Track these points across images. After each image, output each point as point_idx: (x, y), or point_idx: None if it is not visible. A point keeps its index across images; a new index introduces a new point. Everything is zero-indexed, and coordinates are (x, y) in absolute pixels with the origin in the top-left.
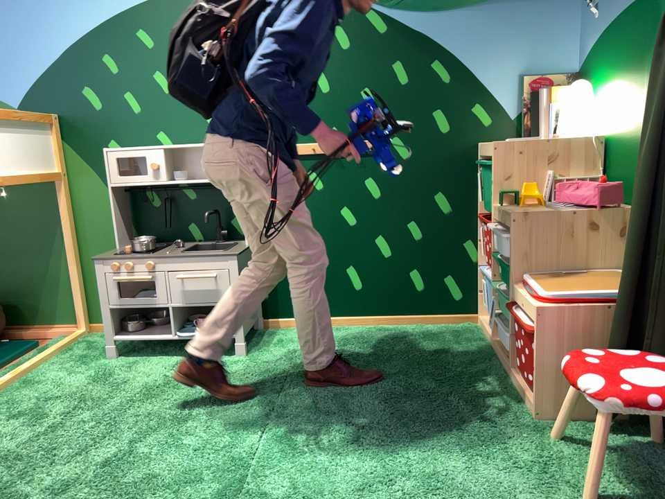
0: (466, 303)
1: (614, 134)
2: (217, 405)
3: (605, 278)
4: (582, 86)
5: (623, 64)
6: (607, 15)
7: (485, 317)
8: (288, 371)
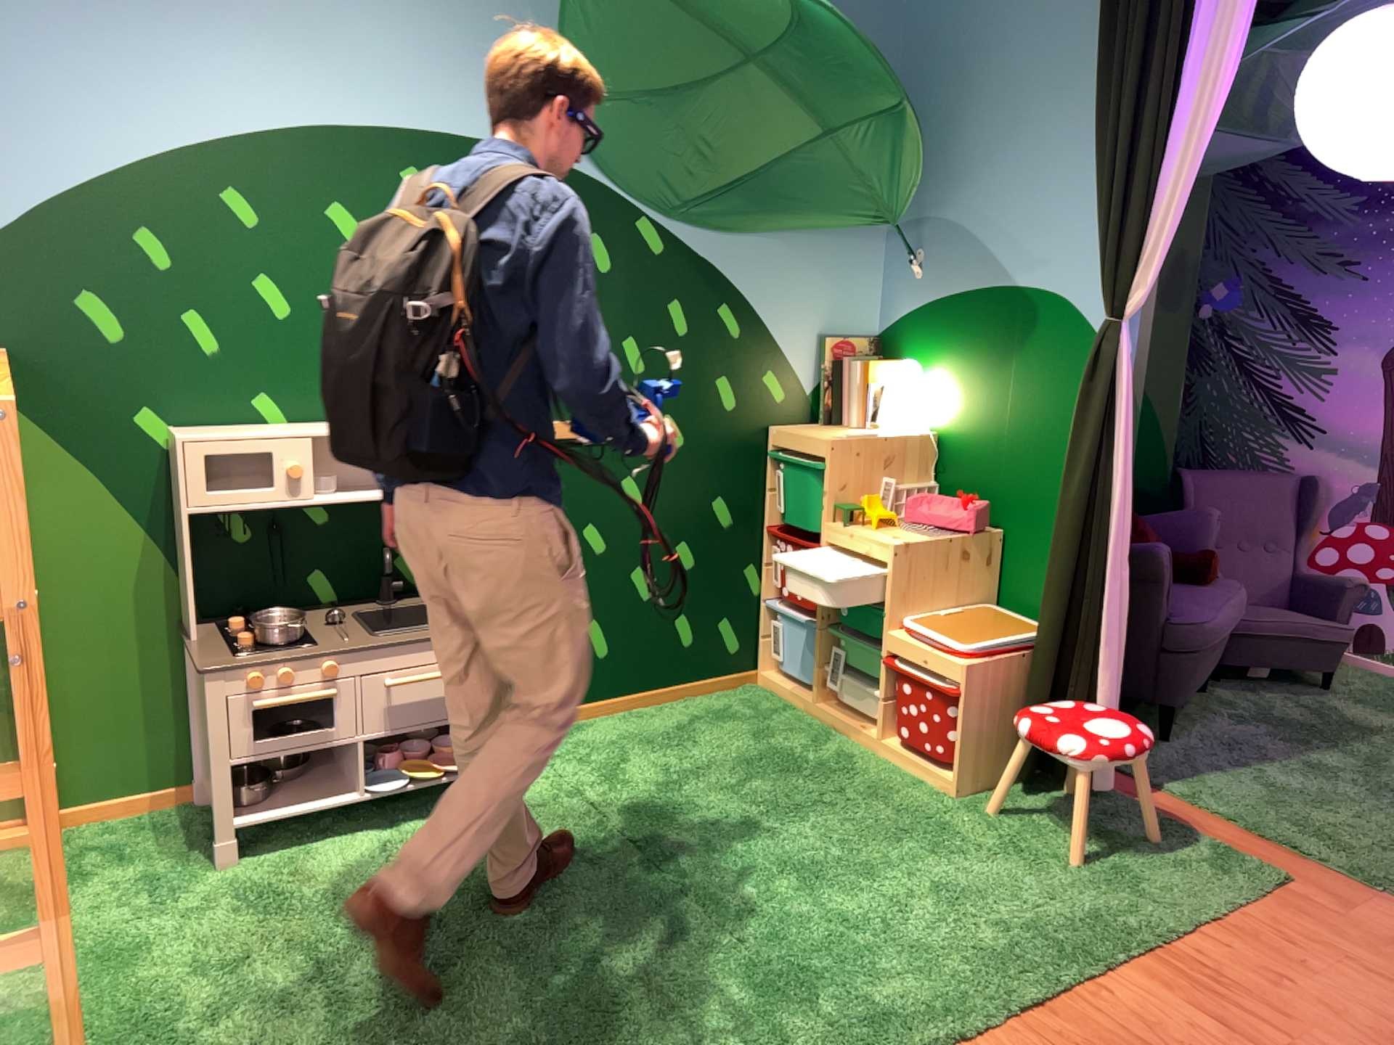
0: (746, 655)
1: (958, 439)
2: (571, 874)
3: (985, 615)
4: (900, 367)
5: (973, 361)
6: (946, 295)
7: (774, 673)
8: (602, 803)
